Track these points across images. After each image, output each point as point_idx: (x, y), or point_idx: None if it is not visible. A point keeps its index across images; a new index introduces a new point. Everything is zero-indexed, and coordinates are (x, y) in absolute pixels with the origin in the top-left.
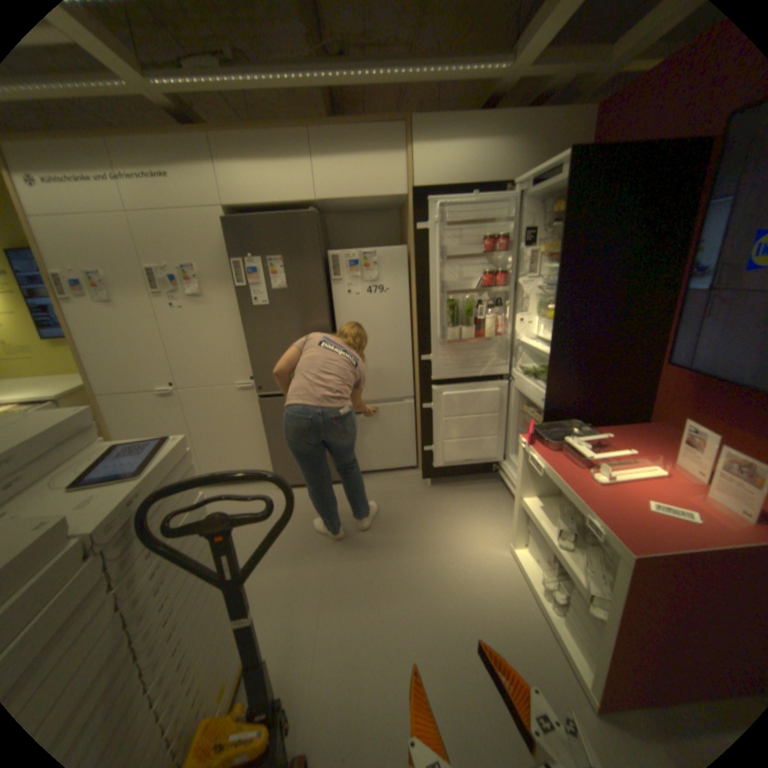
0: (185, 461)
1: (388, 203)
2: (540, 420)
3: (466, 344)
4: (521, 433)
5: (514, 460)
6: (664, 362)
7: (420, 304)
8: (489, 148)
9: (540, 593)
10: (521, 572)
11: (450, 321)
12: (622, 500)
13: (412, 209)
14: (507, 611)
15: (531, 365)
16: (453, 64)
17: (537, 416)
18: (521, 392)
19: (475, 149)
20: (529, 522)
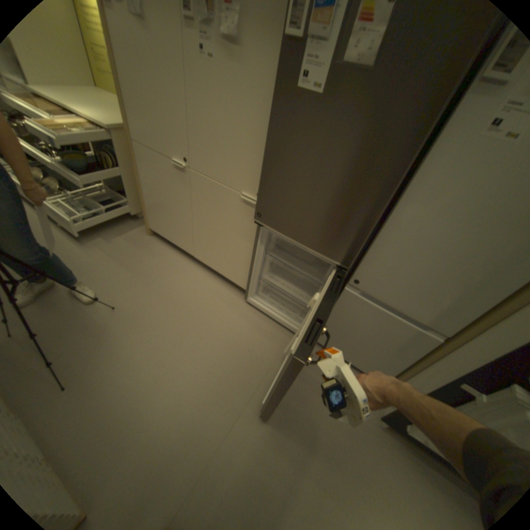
0: None
1: None
2: None
3: None
4: None
5: None
6: None
7: None
8: None
9: None
10: None
11: None
12: None
13: None
14: None
15: None
16: None
17: None
18: None
19: None
20: None
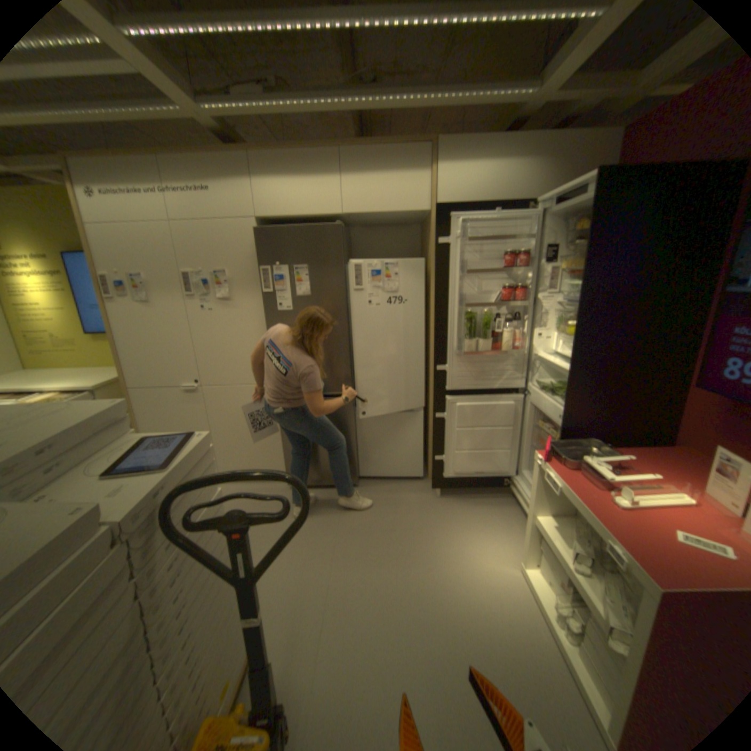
0: (207, 456)
1: (411, 218)
2: (556, 437)
3: (483, 356)
4: (535, 449)
5: (527, 476)
6: (691, 384)
7: (438, 315)
8: (512, 168)
9: (552, 618)
10: (532, 594)
11: (467, 333)
12: (646, 527)
13: (434, 224)
14: (517, 635)
15: (549, 380)
16: (480, 89)
17: (553, 433)
18: (537, 407)
19: (498, 168)
20: (542, 542)
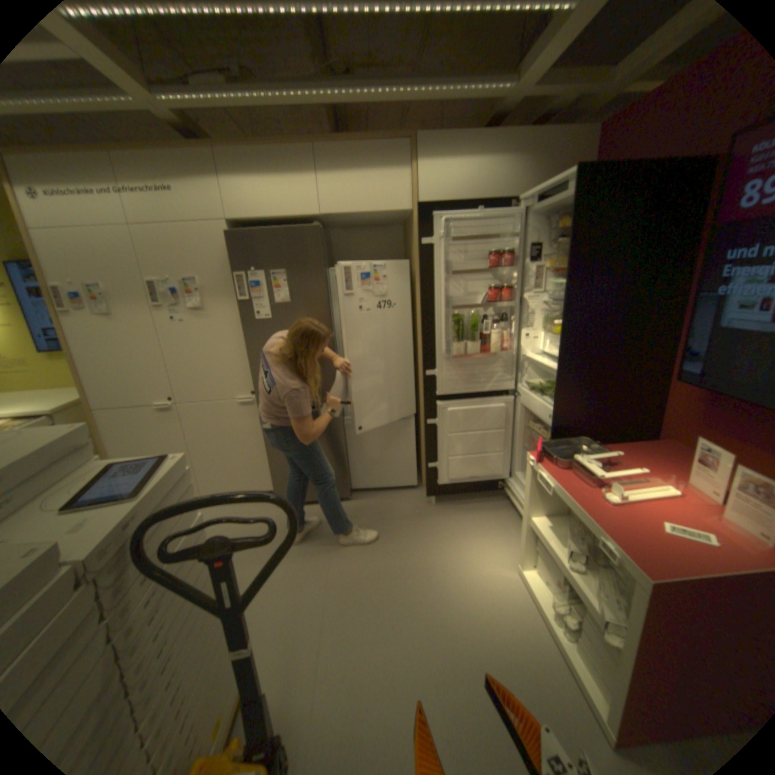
0: (184, 480)
1: (393, 218)
2: (547, 437)
3: (471, 359)
4: (527, 450)
5: (520, 477)
6: (672, 378)
7: (425, 319)
8: (493, 165)
9: (550, 617)
10: (530, 595)
11: (455, 336)
12: (636, 521)
13: (416, 224)
14: (516, 637)
15: (537, 381)
16: (458, 83)
17: (544, 433)
18: (527, 408)
19: (479, 166)
20: (538, 543)
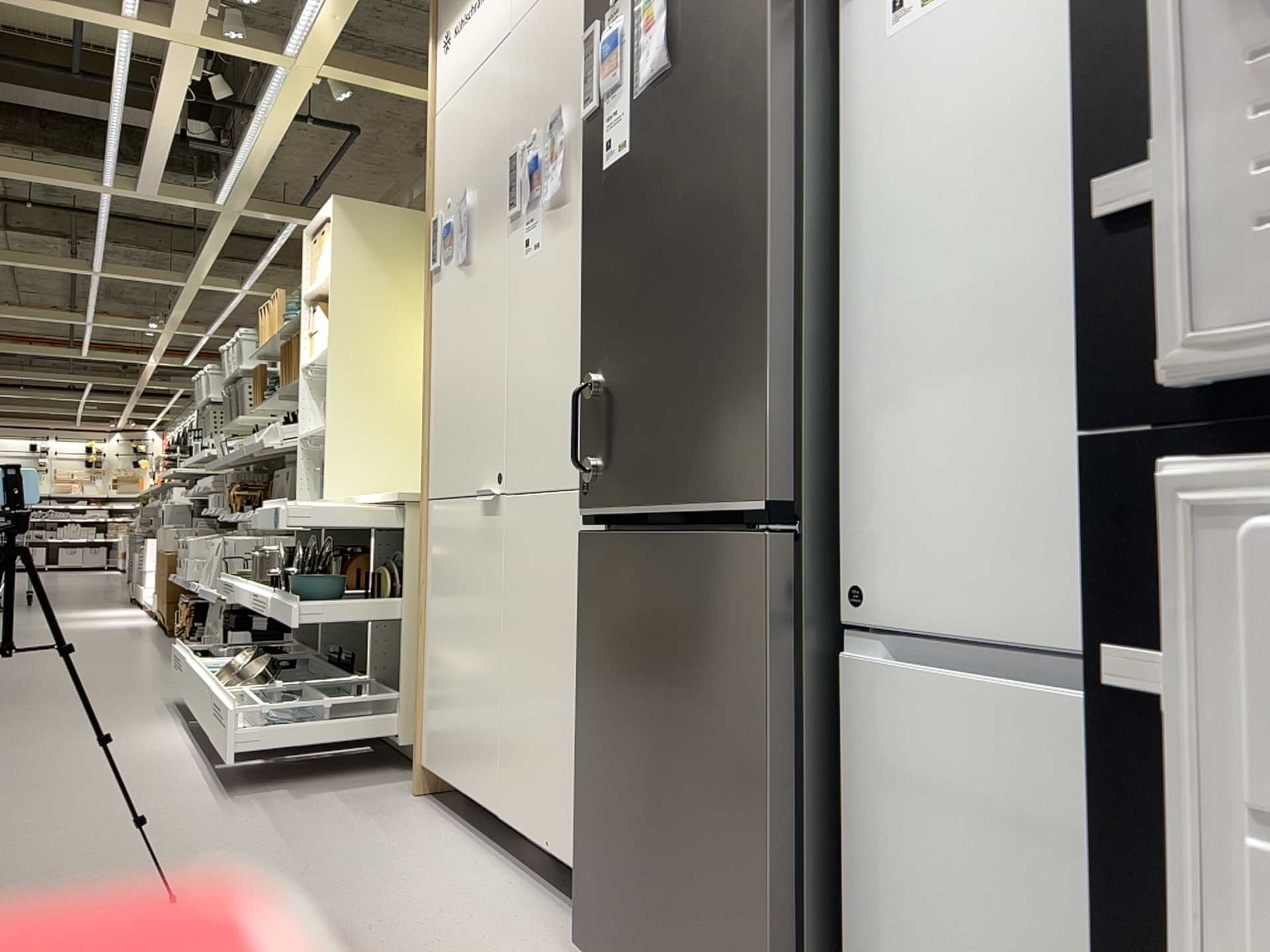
0: None
1: None
2: None
3: None
4: None
5: None
6: None
7: None
8: None
9: None
10: None
11: None
12: None
13: None
14: None
15: None
16: None
17: None
18: None
19: None
20: None
